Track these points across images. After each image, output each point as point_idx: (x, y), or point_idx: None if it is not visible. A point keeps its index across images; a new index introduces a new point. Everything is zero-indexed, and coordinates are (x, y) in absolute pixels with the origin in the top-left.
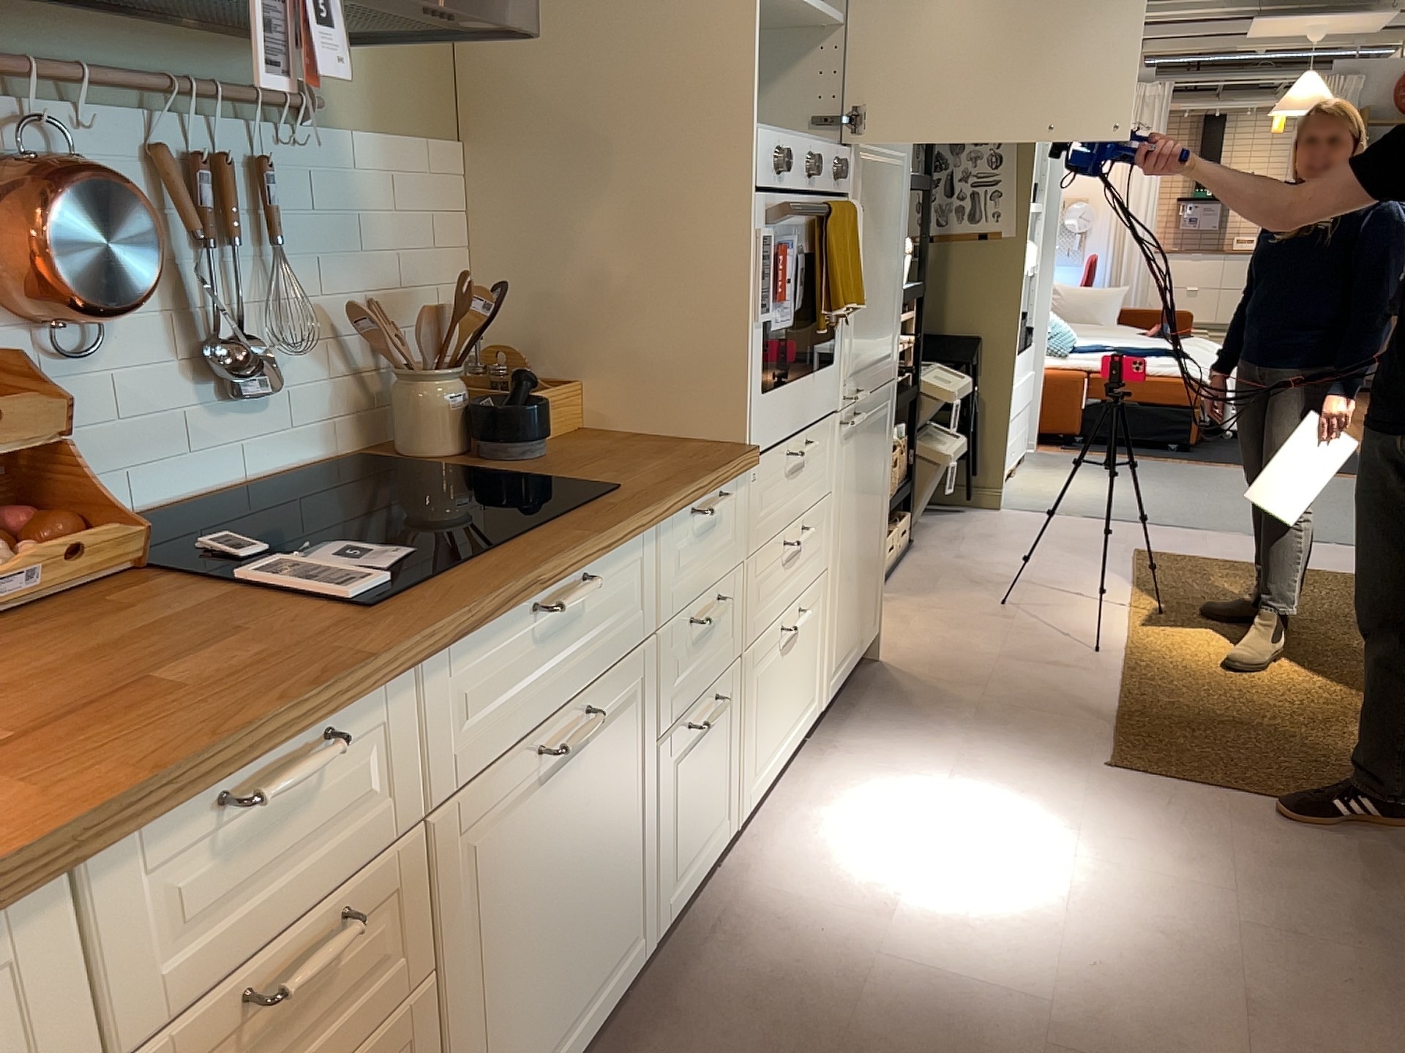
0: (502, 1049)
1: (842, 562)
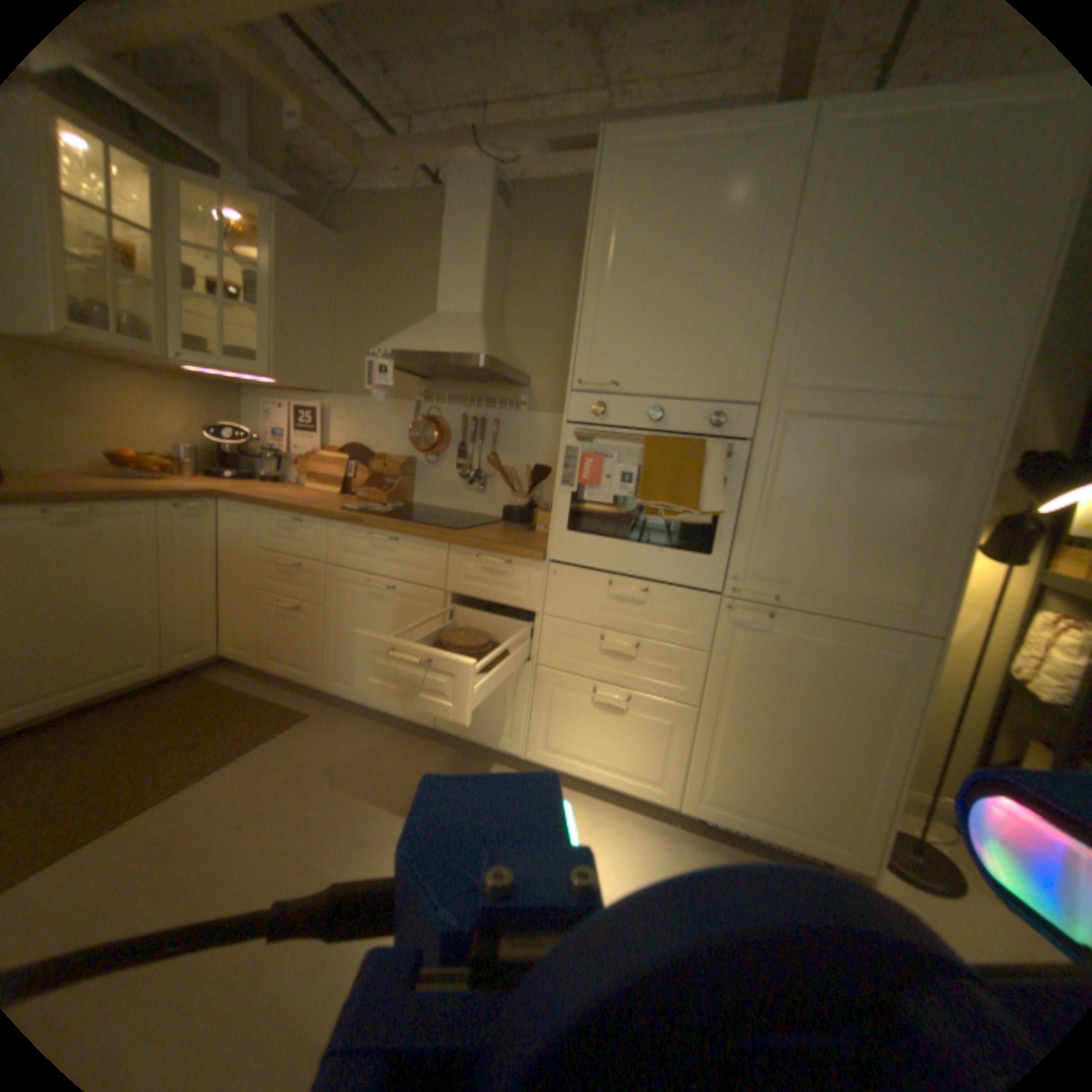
0: (342, 661)
1: (736, 726)
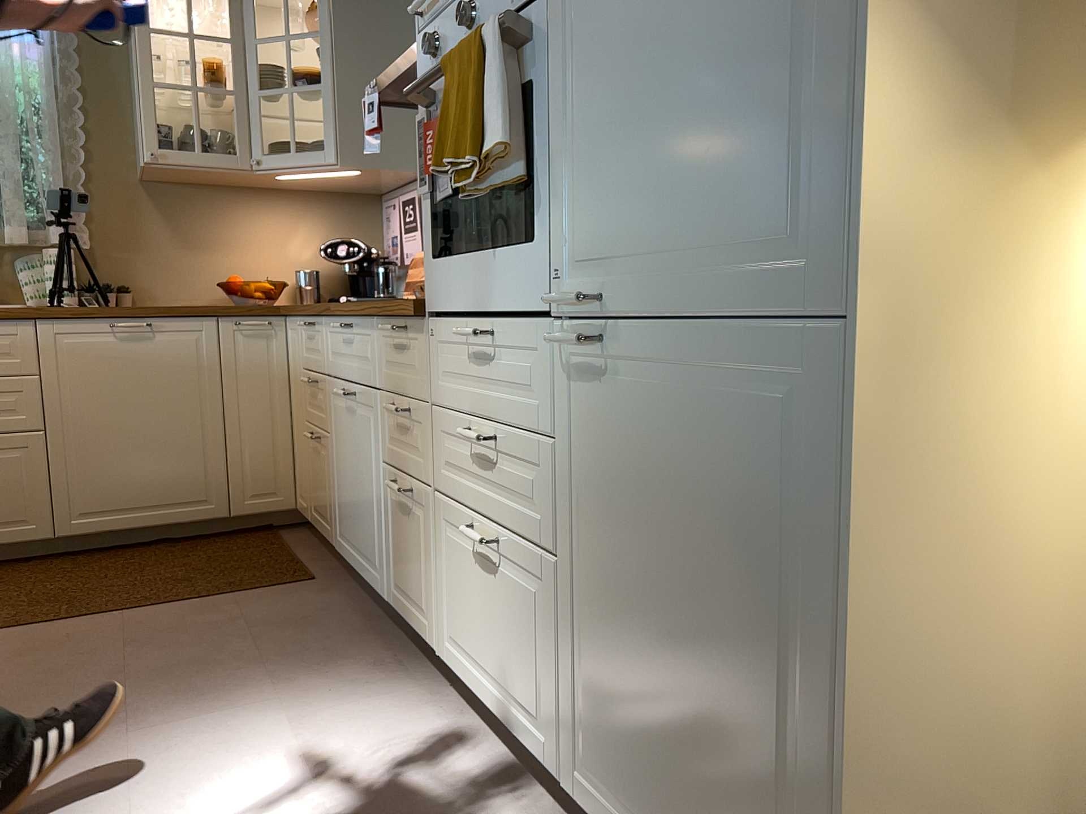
0: (340, 506)
1: (601, 603)
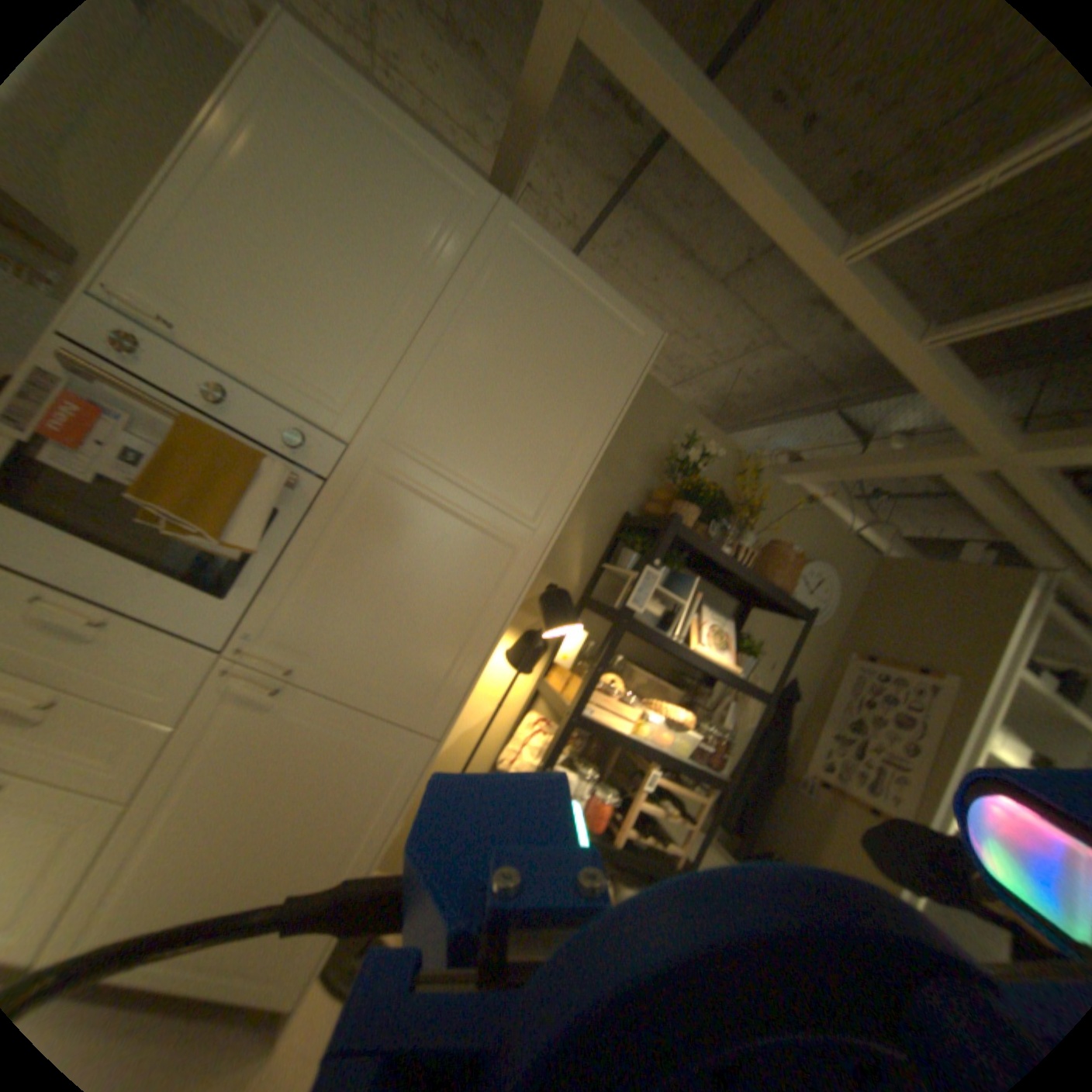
0: None
1: (179, 834)
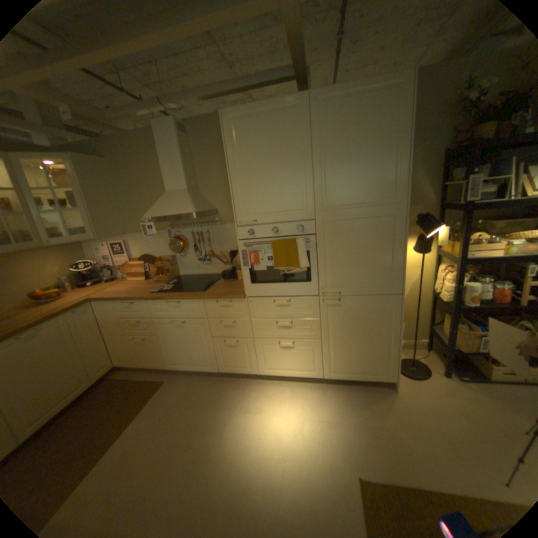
0: (170, 356)
1: (336, 342)
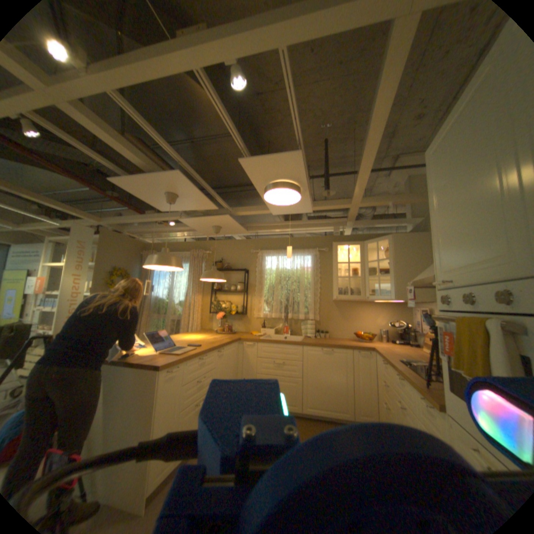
0: None
1: None
